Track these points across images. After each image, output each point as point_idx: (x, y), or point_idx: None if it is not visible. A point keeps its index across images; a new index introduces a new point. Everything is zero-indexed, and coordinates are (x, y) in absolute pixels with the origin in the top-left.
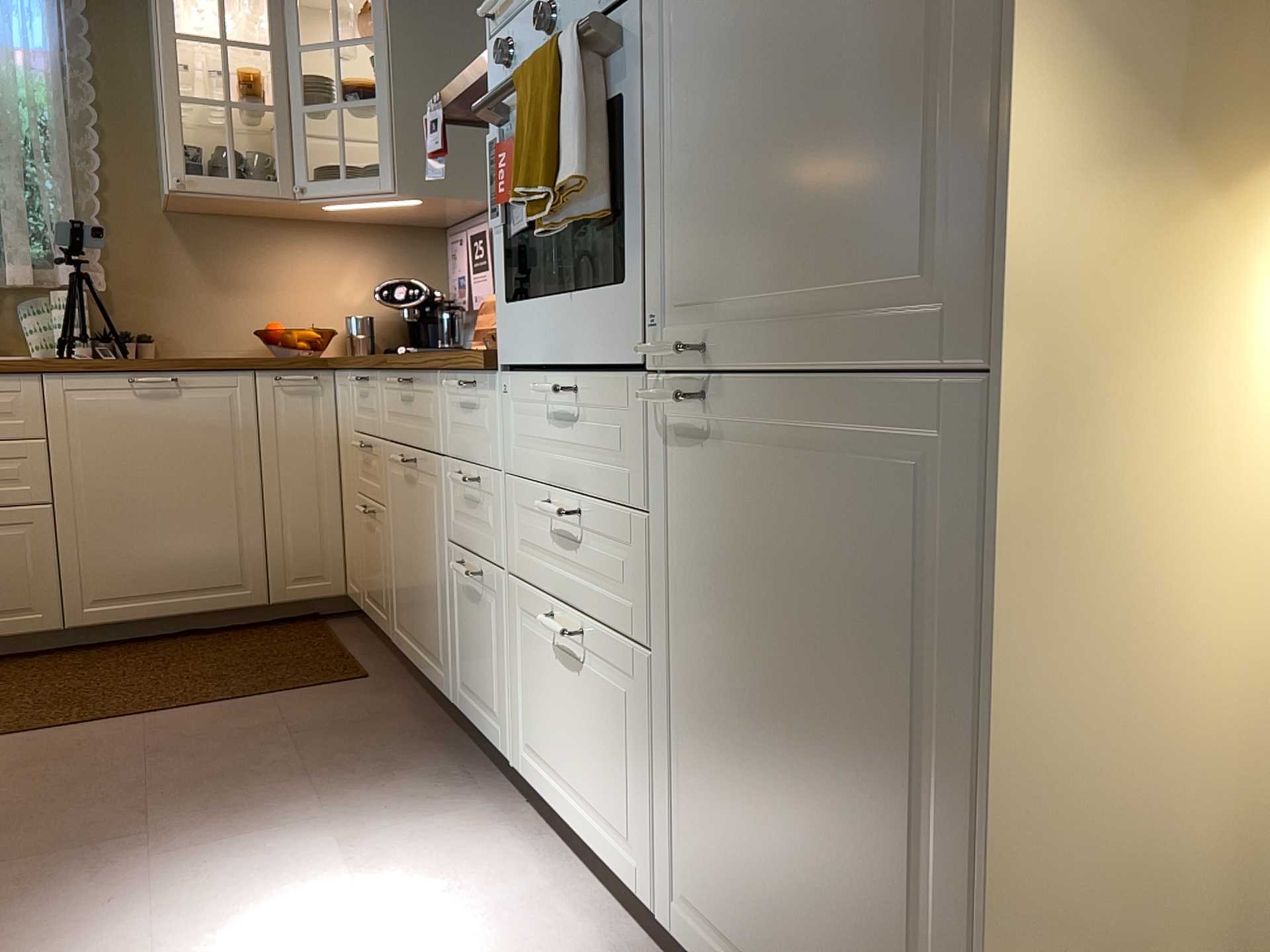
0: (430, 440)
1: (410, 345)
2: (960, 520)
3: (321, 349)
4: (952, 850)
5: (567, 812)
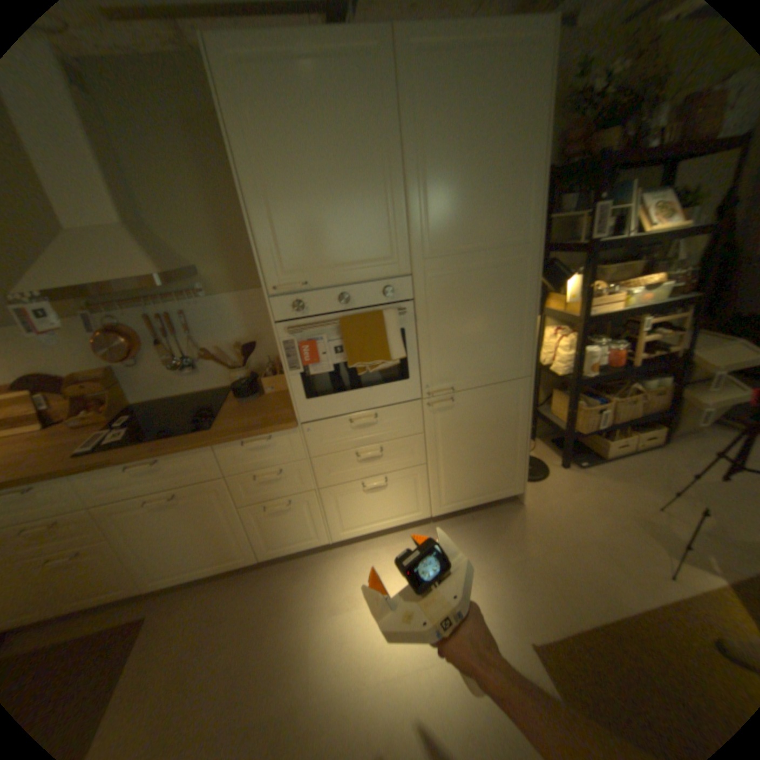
0: (200, 477)
1: None
2: (520, 398)
3: None
4: (517, 445)
5: (375, 528)
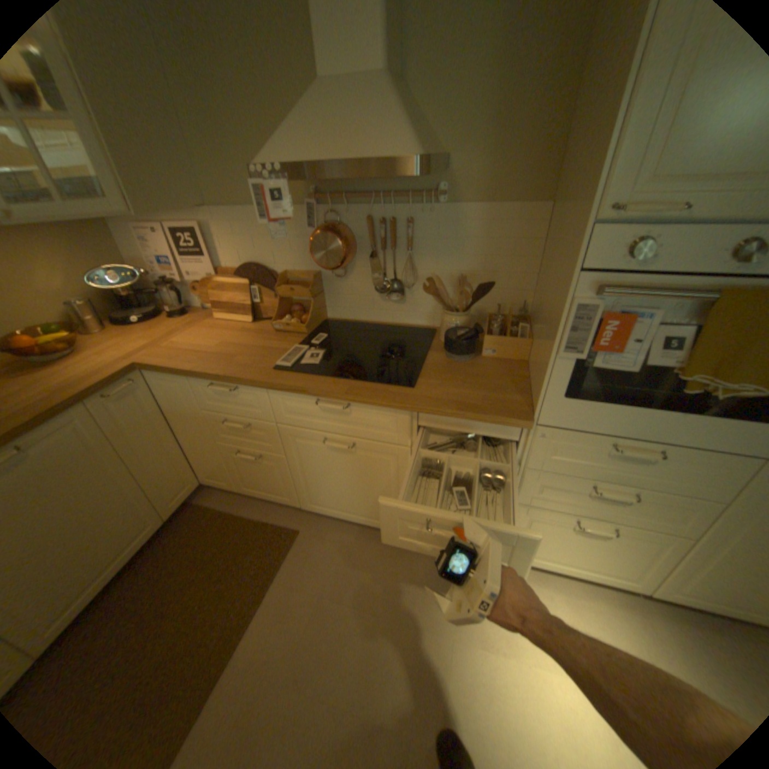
0: (386, 438)
1: (138, 314)
2: None
3: (70, 341)
4: None
5: (563, 570)
